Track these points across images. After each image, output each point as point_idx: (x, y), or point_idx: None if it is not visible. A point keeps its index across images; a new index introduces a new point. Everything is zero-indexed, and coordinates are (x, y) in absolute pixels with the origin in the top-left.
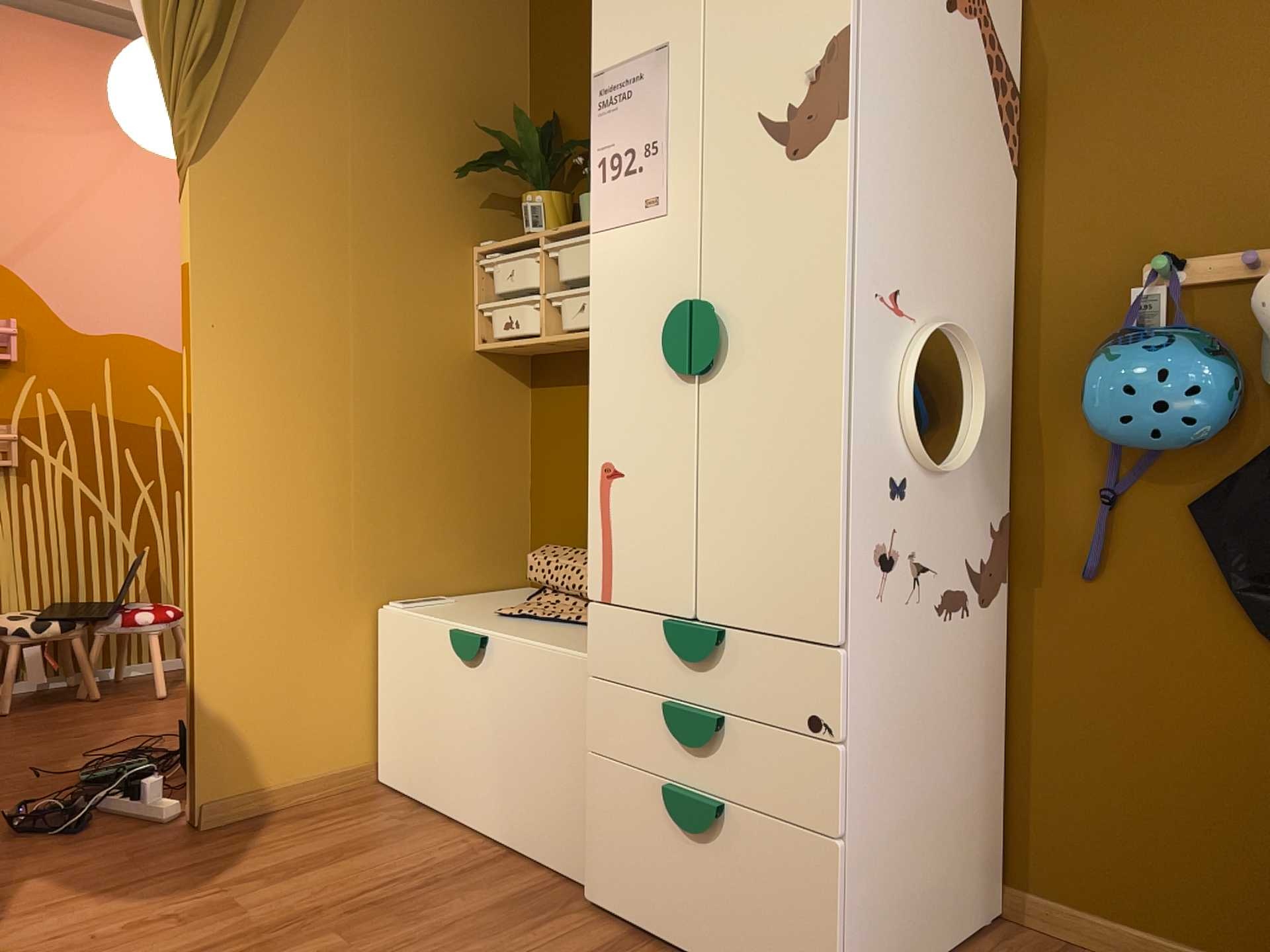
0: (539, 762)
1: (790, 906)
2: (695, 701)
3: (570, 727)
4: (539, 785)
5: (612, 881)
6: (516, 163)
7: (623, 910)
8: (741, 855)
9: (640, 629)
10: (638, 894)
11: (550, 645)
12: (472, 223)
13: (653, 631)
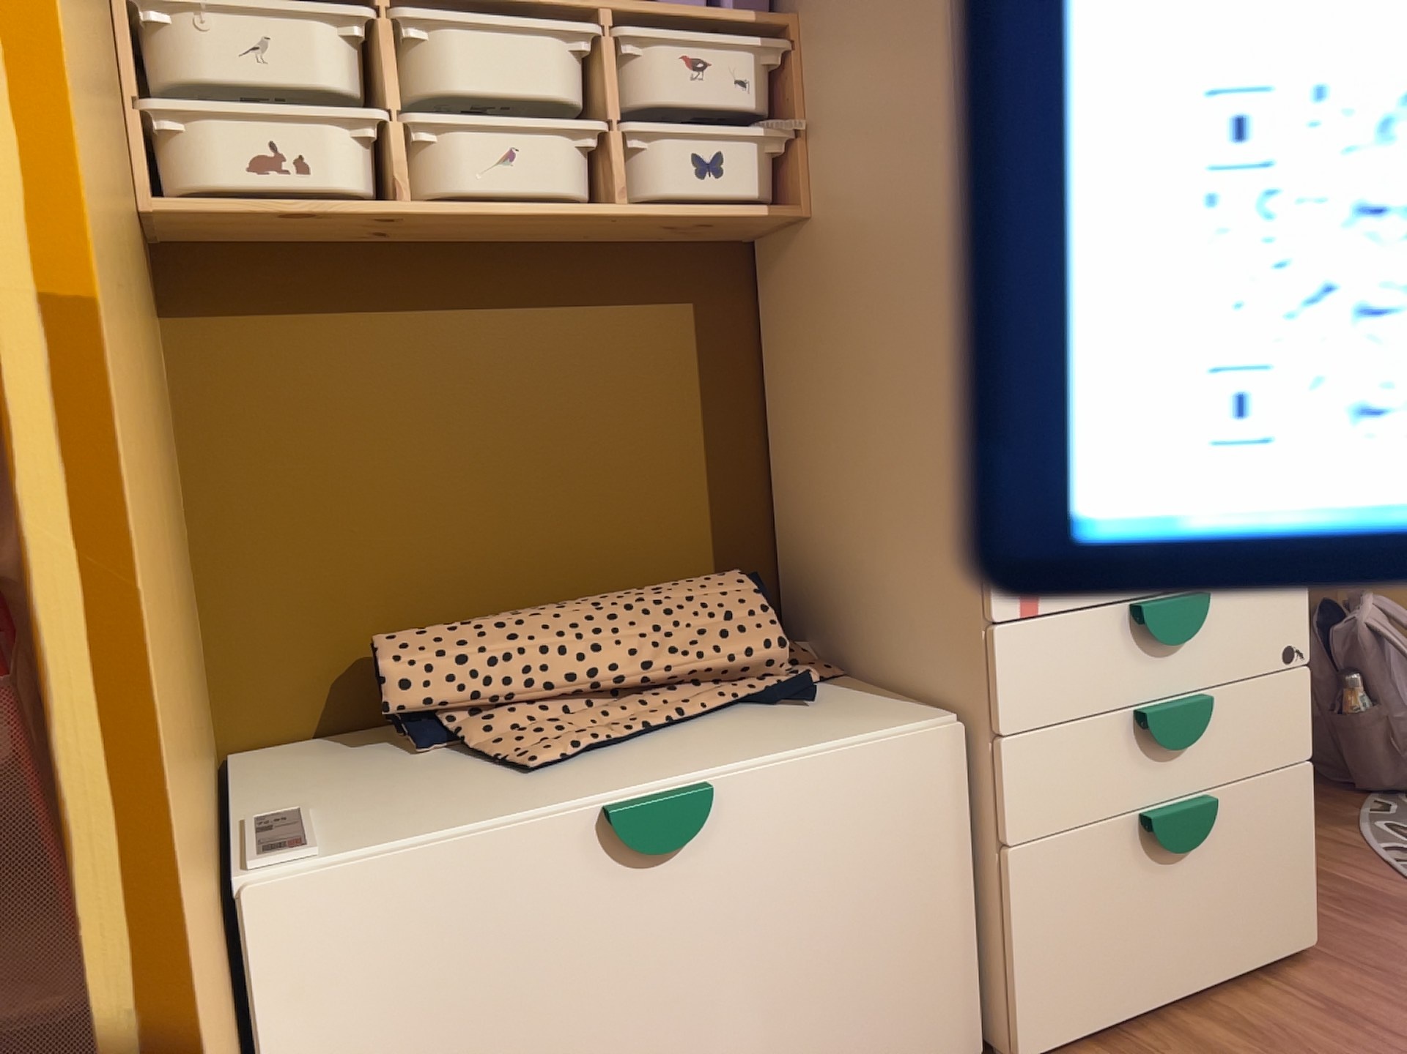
0: (860, 938)
1: (1276, 852)
2: (1171, 692)
3: (922, 844)
4: (862, 974)
5: (1066, 999)
6: None
7: (1085, 1022)
8: (1226, 837)
9: (1088, 633)
10: (1105, 983)
11: (831, 741)
12: None
13: (1106, 629)
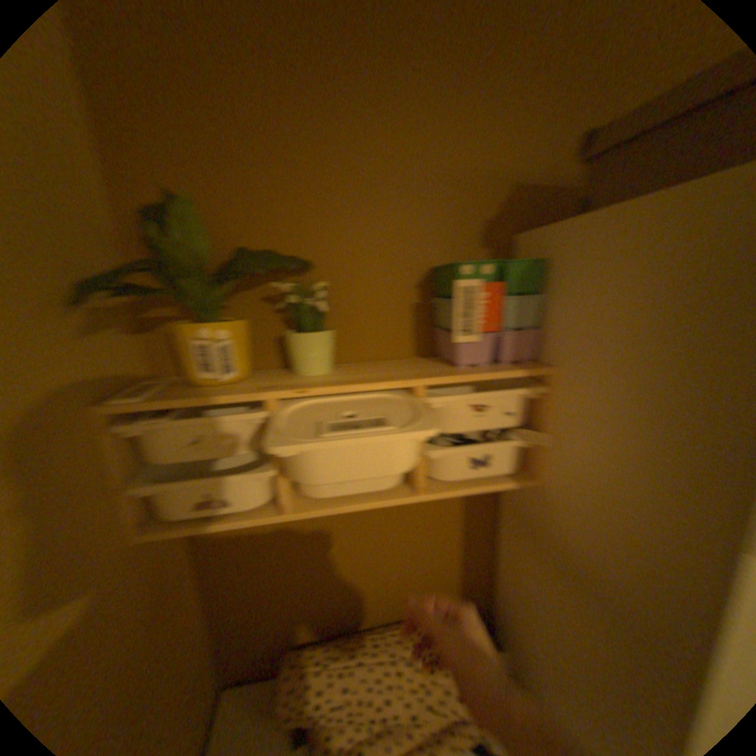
0: None
1: None
2: None
3: None
4: None
5: None
6: (156, 270)
7: None
8: None
9: None
10: None
11: None
12: (80, 367)
13: None
